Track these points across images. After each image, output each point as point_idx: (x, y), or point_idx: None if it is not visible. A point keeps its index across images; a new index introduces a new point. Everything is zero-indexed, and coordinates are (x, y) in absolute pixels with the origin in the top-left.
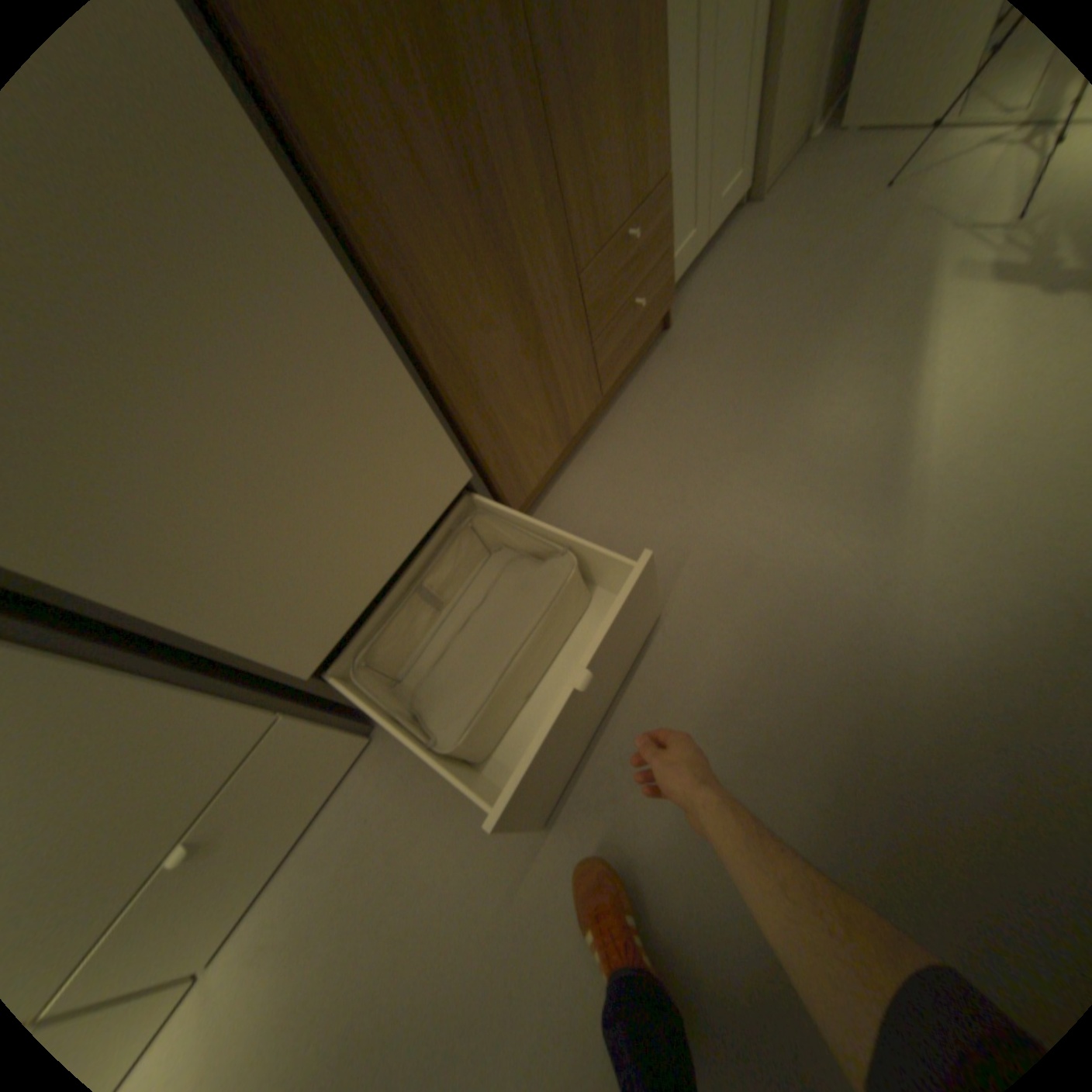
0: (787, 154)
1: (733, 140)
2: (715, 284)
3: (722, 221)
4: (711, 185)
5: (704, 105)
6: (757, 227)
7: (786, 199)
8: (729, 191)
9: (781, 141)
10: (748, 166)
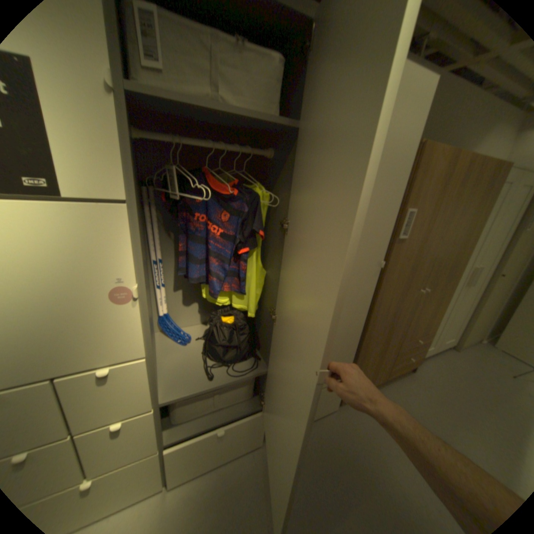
0: (473, 344)
1: (456, 331)
2: (437, 369)
3: (444, 350)
4: (445, 339)
5: (451, 320)
6: (457, 360)
7: (471, 357)
8: (450, 343)
9: (472, 339)
10: (458, 340)
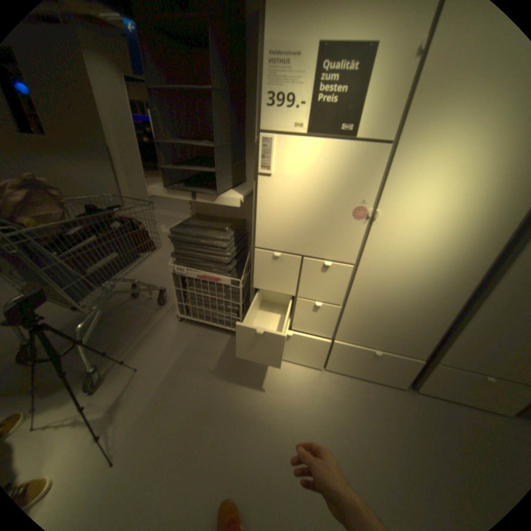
0: None
1: None
2: None
3: None
4: None
5: None
6: None
7: None
8: None
9: None
10: None
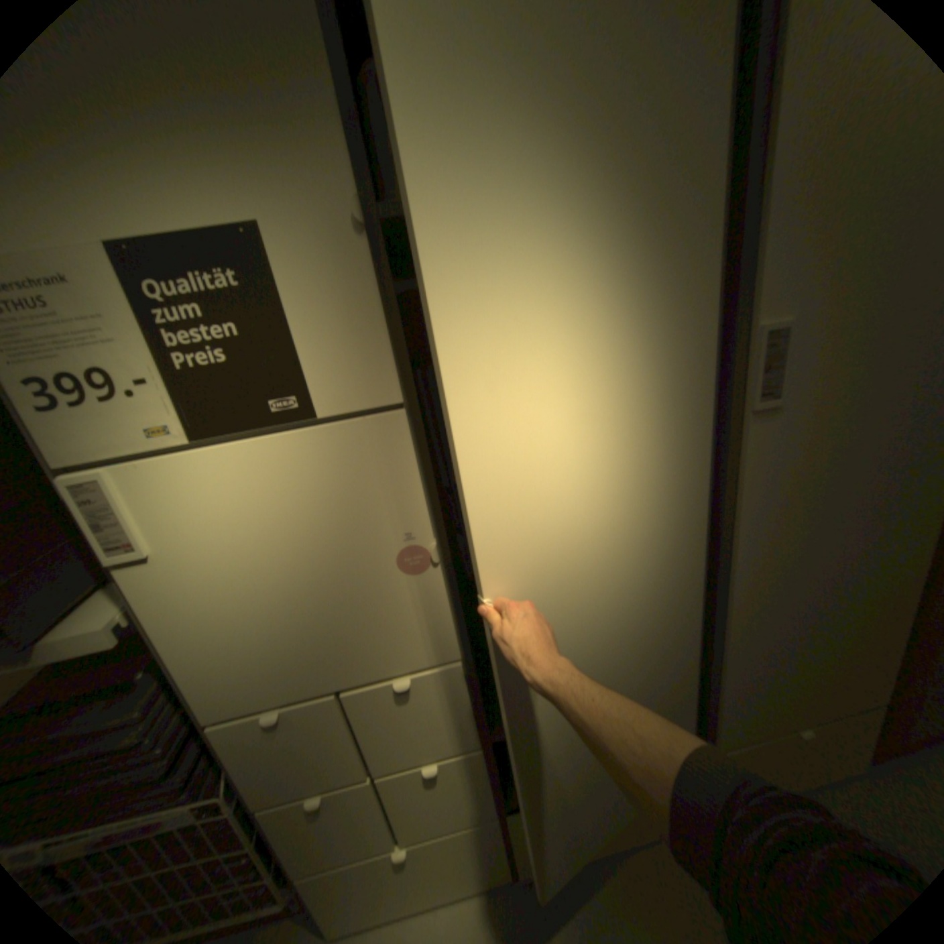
0: None
1: None
2: None
3: None
4: None
5: None
6: None
7: None
8: None
9: None
10: None
